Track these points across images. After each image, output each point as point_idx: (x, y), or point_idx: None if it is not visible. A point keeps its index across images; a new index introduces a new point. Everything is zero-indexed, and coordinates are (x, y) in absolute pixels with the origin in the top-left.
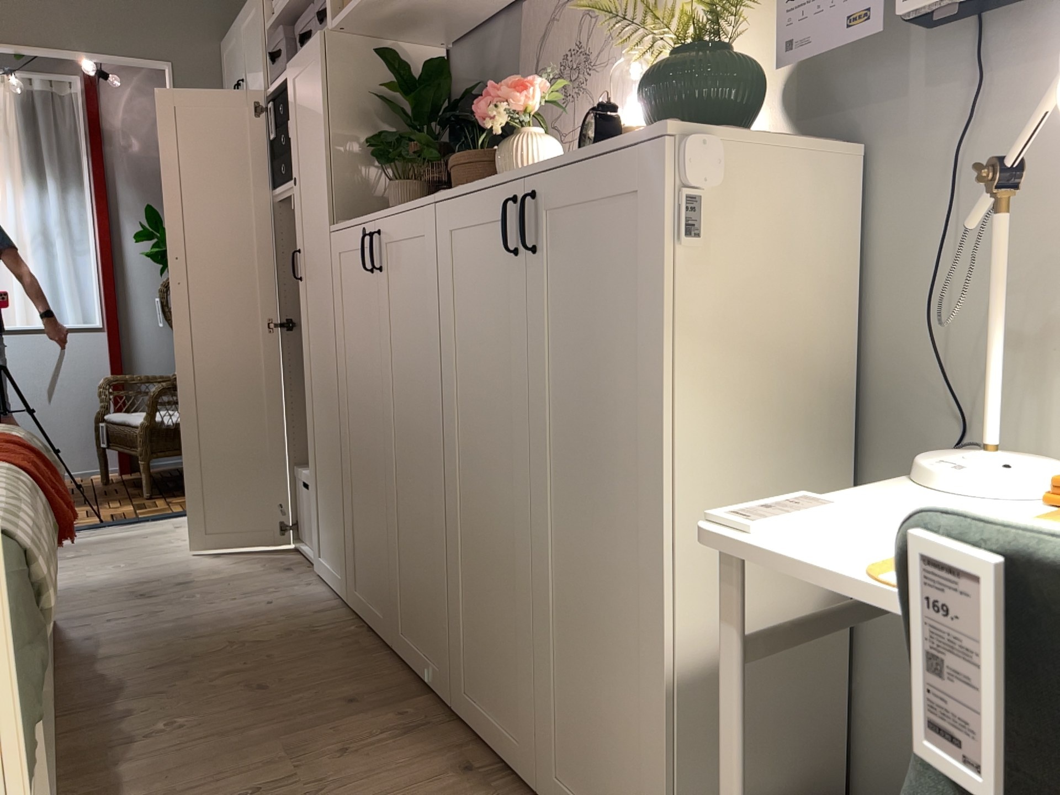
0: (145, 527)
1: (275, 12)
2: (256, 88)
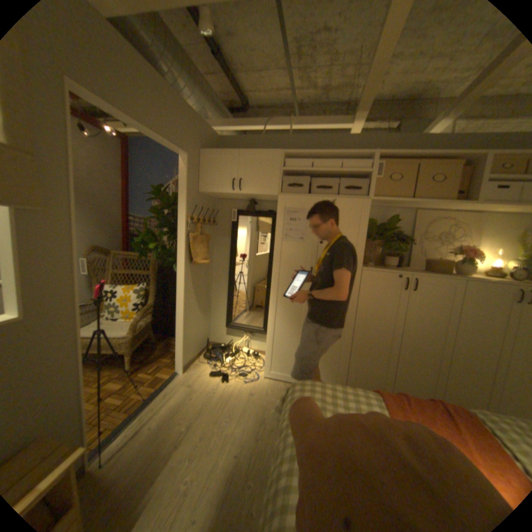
0: (171, 393)
1: (286, 163)
2: (266, 189)
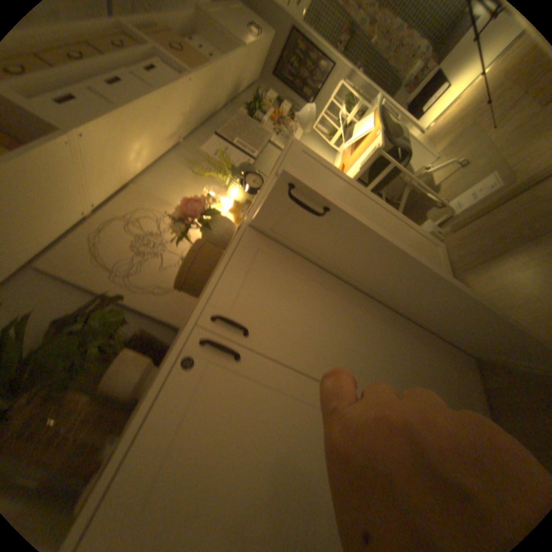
0: None
1: None
2: None
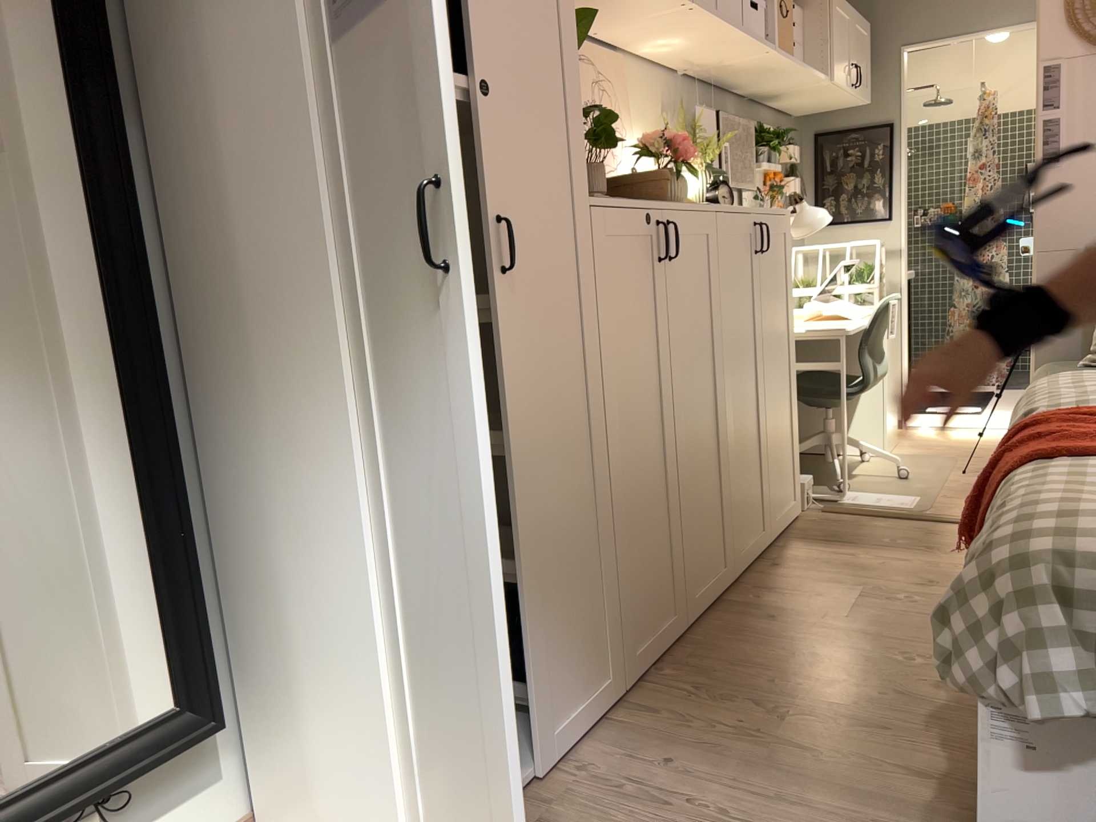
0: None
1: None
2: None
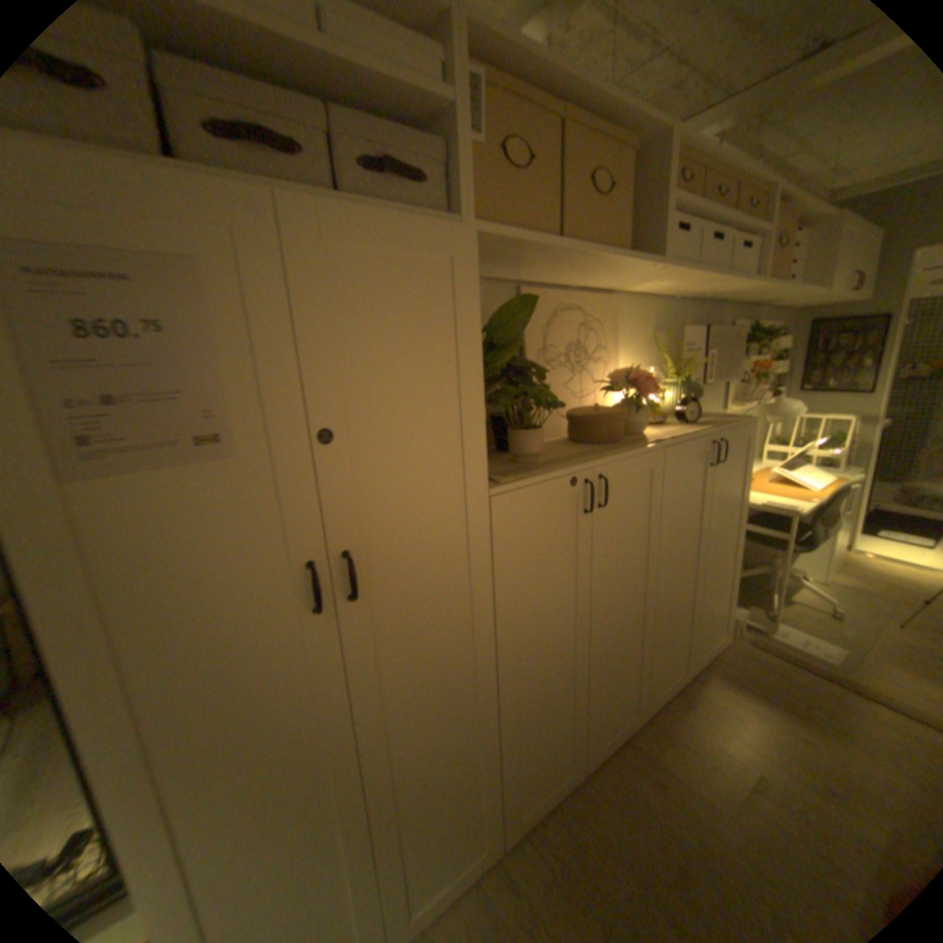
0: None
1: None
2: None
